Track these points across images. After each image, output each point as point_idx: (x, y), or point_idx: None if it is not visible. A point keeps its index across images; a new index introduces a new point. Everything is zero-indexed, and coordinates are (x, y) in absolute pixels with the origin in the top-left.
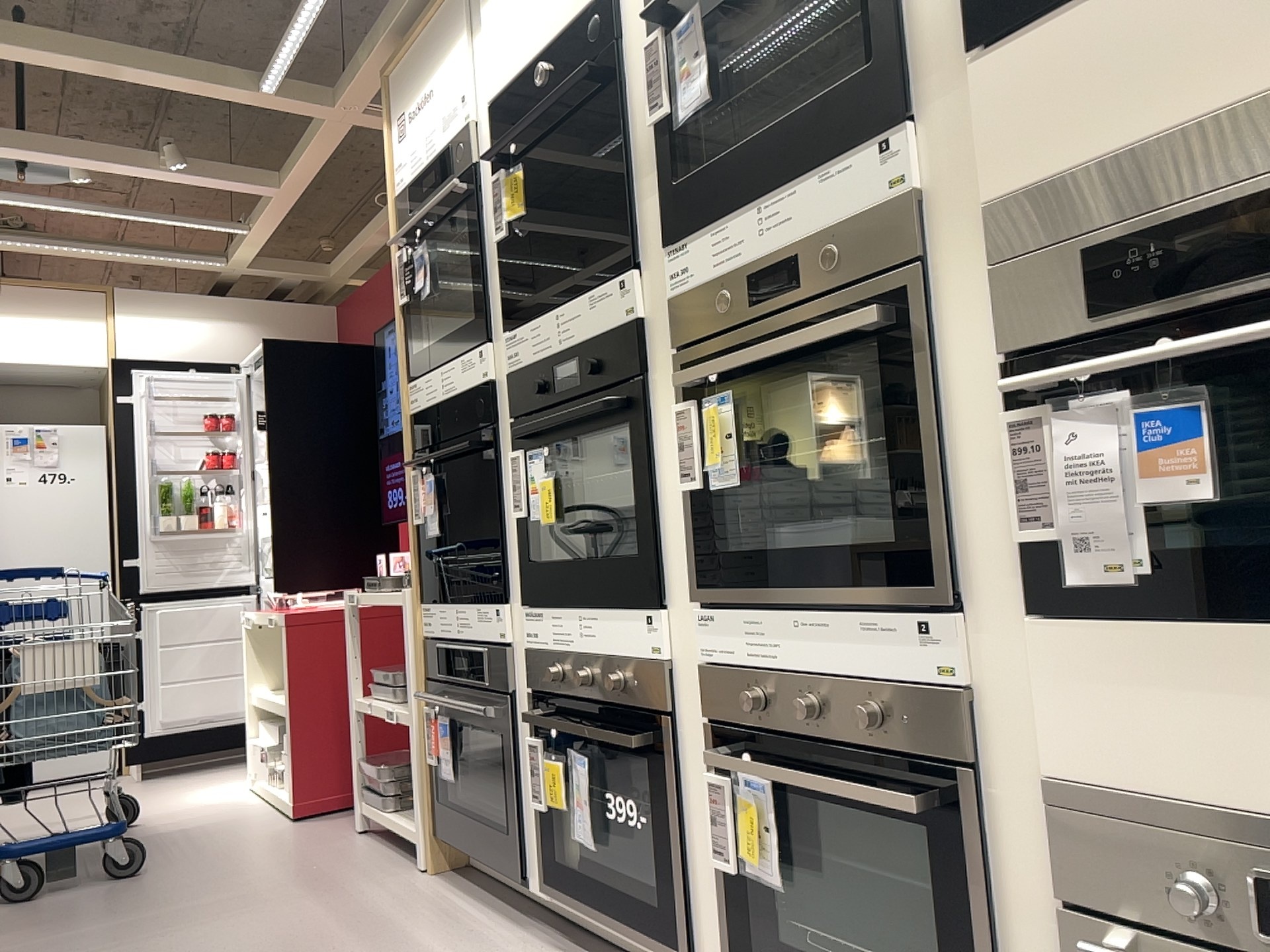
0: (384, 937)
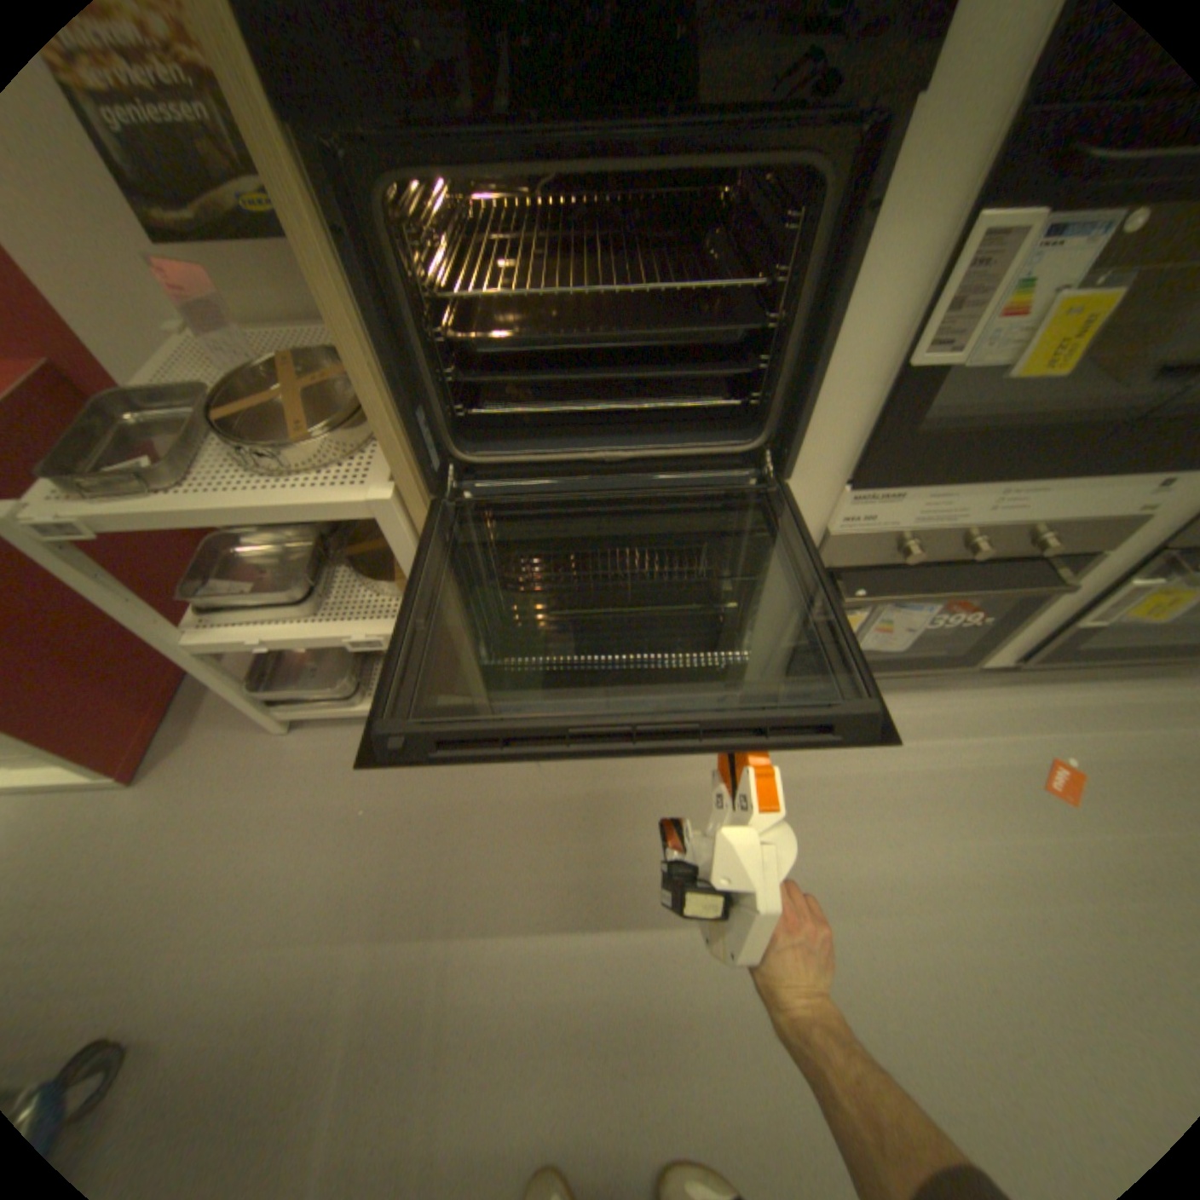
0: (640, 807)
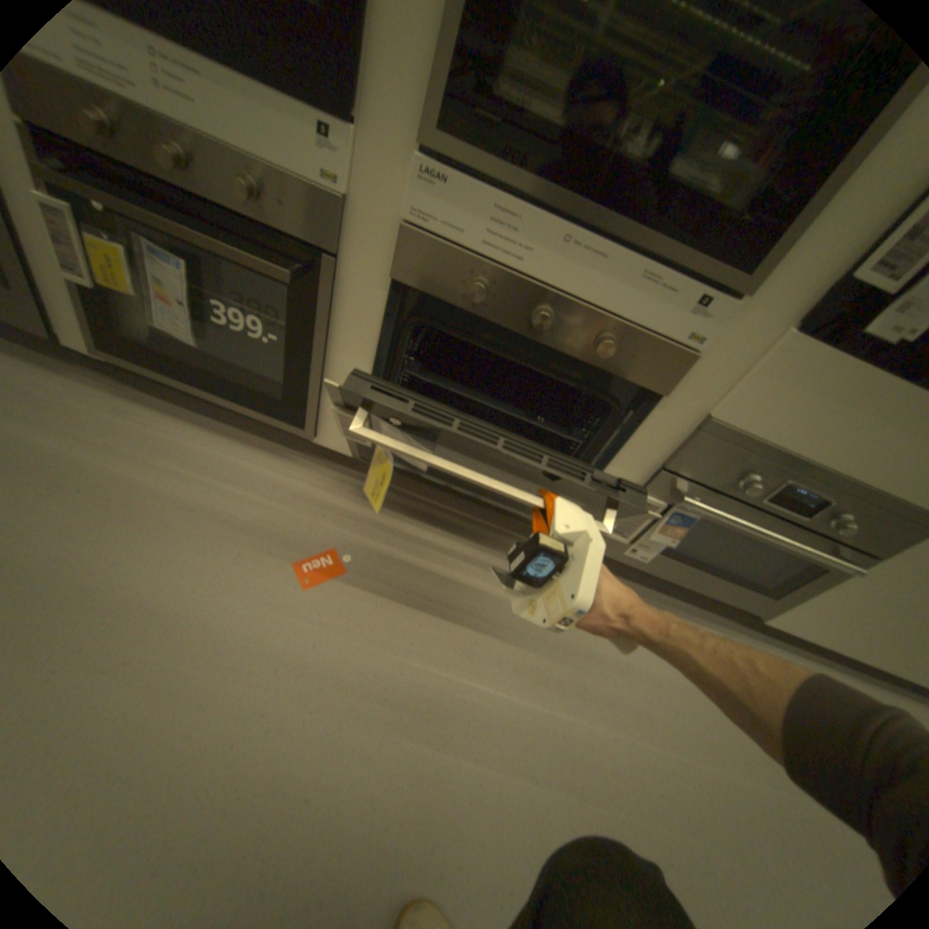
0: None
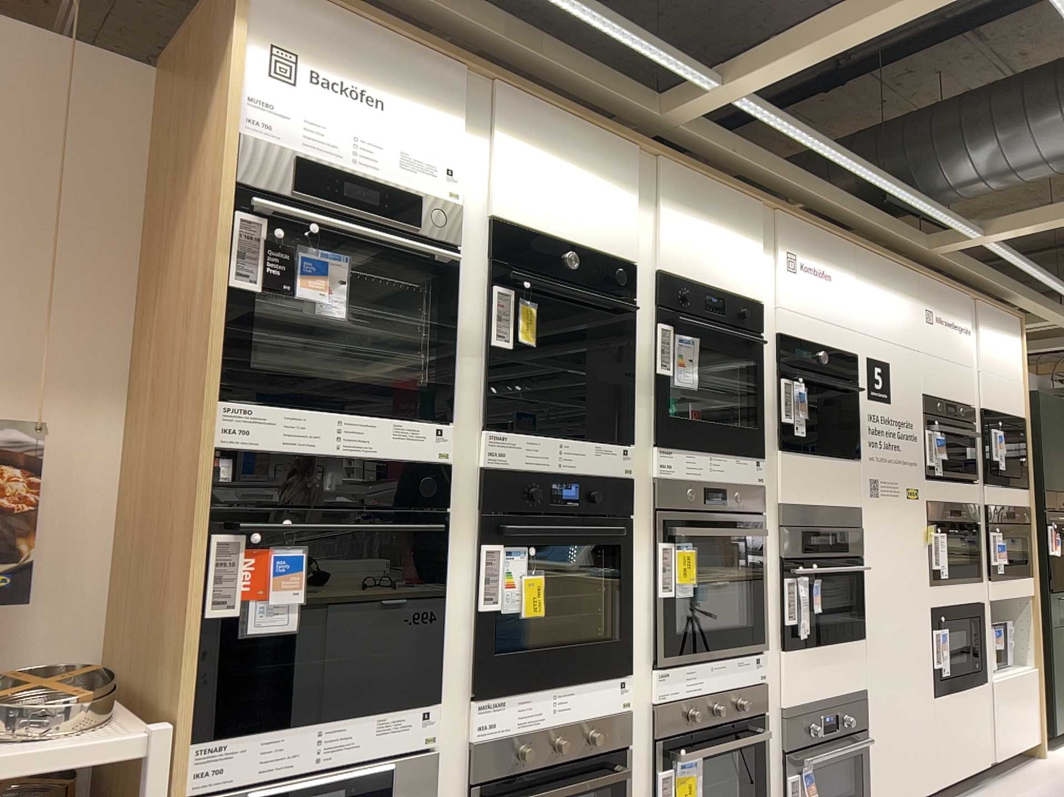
0: None
